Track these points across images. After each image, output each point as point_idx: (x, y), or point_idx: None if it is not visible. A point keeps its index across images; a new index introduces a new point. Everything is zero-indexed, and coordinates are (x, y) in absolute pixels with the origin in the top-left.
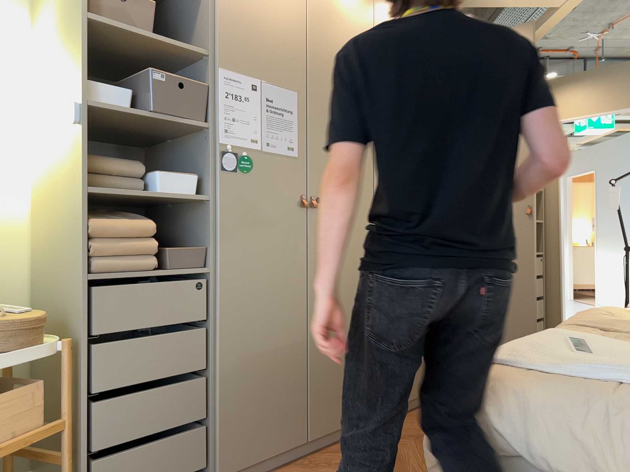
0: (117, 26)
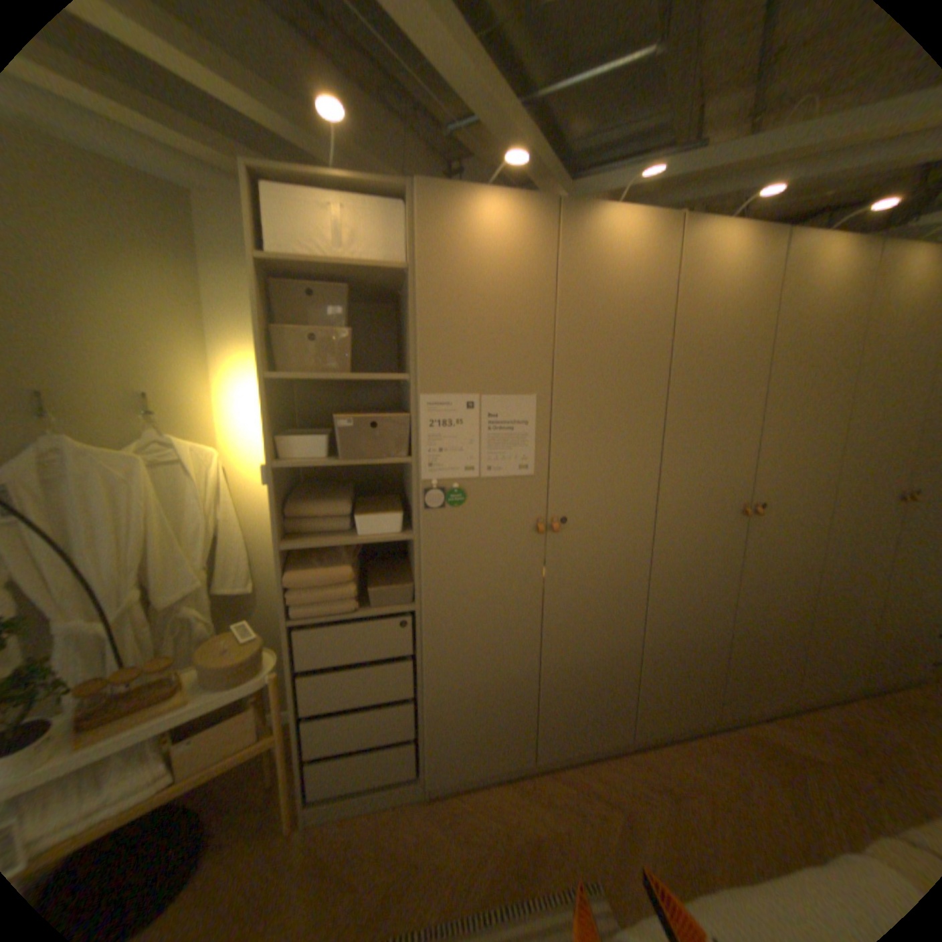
0: (297, 377)
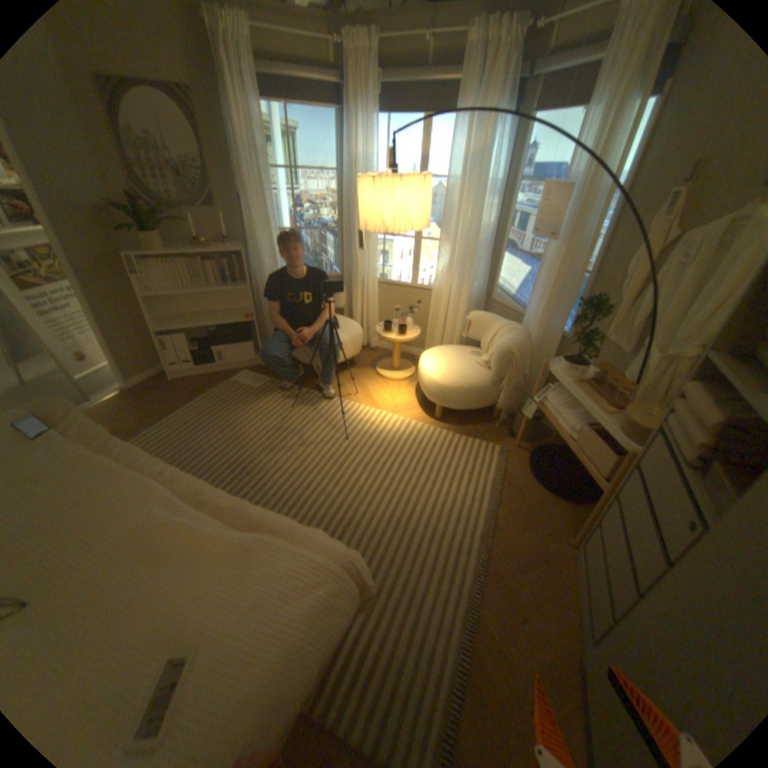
0: None
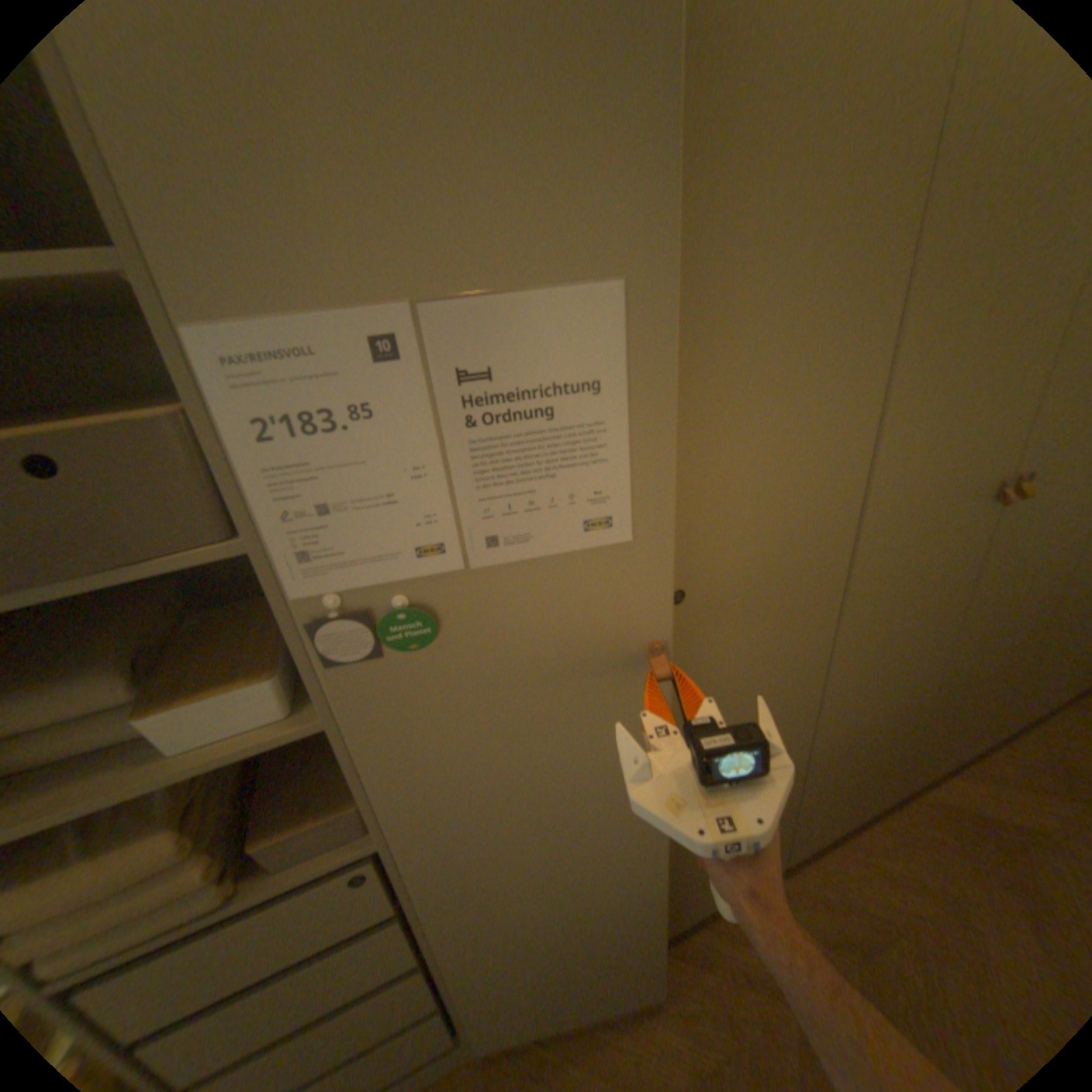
0: None
